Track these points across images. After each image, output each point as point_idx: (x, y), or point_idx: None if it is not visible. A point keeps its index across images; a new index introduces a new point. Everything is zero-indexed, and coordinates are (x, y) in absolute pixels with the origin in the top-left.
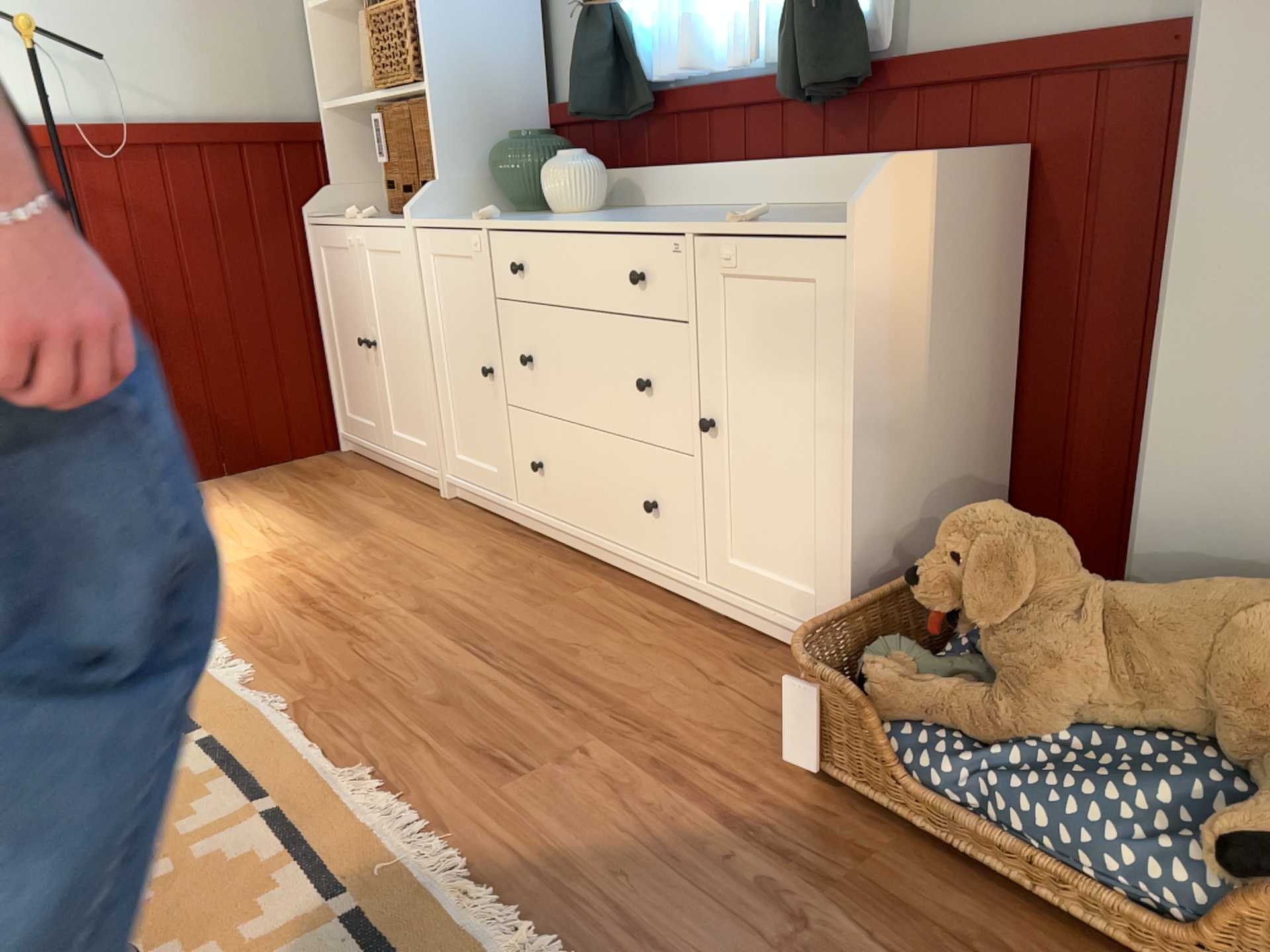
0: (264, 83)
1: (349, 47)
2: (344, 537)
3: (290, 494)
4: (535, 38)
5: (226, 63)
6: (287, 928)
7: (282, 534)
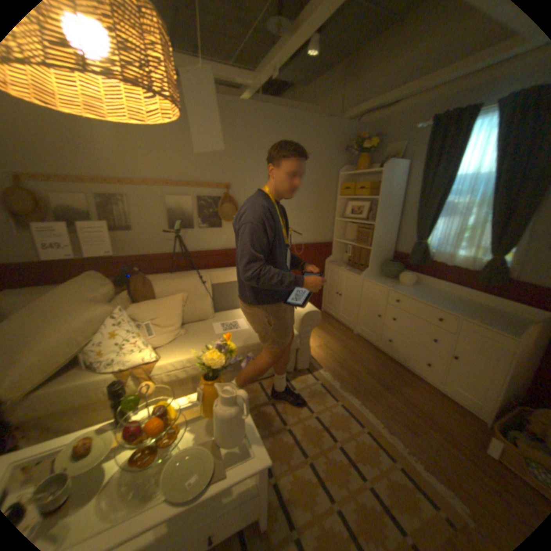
0: (323, 233)
1: (342, 226)
2: (337, 342)
3: None
4: (395, 236)
5: (317, 230)
6: (389, 469)
7: (322, 338)
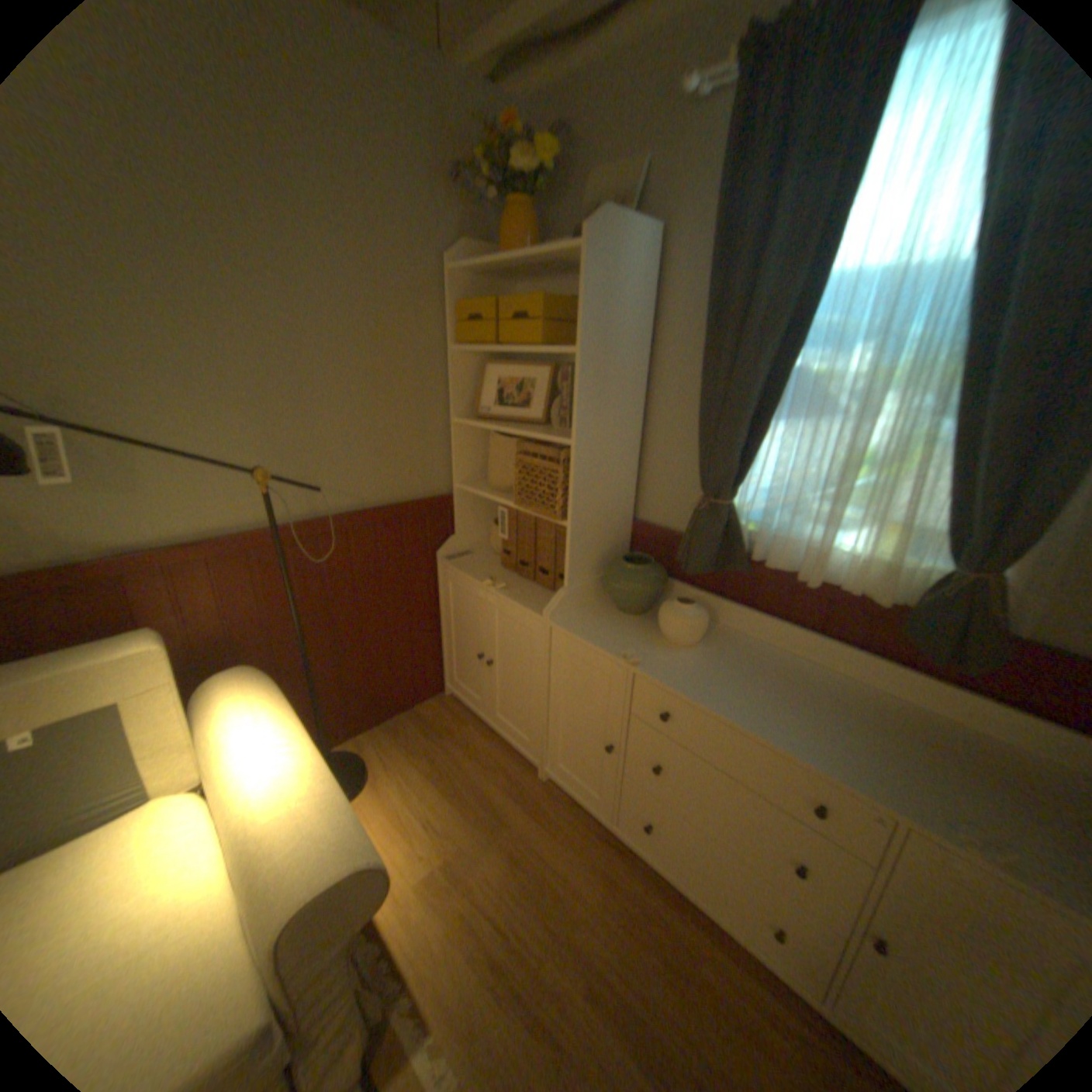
0: (418, 470)
1: (476, 442)
2: (488, 842)
3: (427, 762)
4: (634, 477)
5: (395, 461)
6: None
7: (439, 833)
